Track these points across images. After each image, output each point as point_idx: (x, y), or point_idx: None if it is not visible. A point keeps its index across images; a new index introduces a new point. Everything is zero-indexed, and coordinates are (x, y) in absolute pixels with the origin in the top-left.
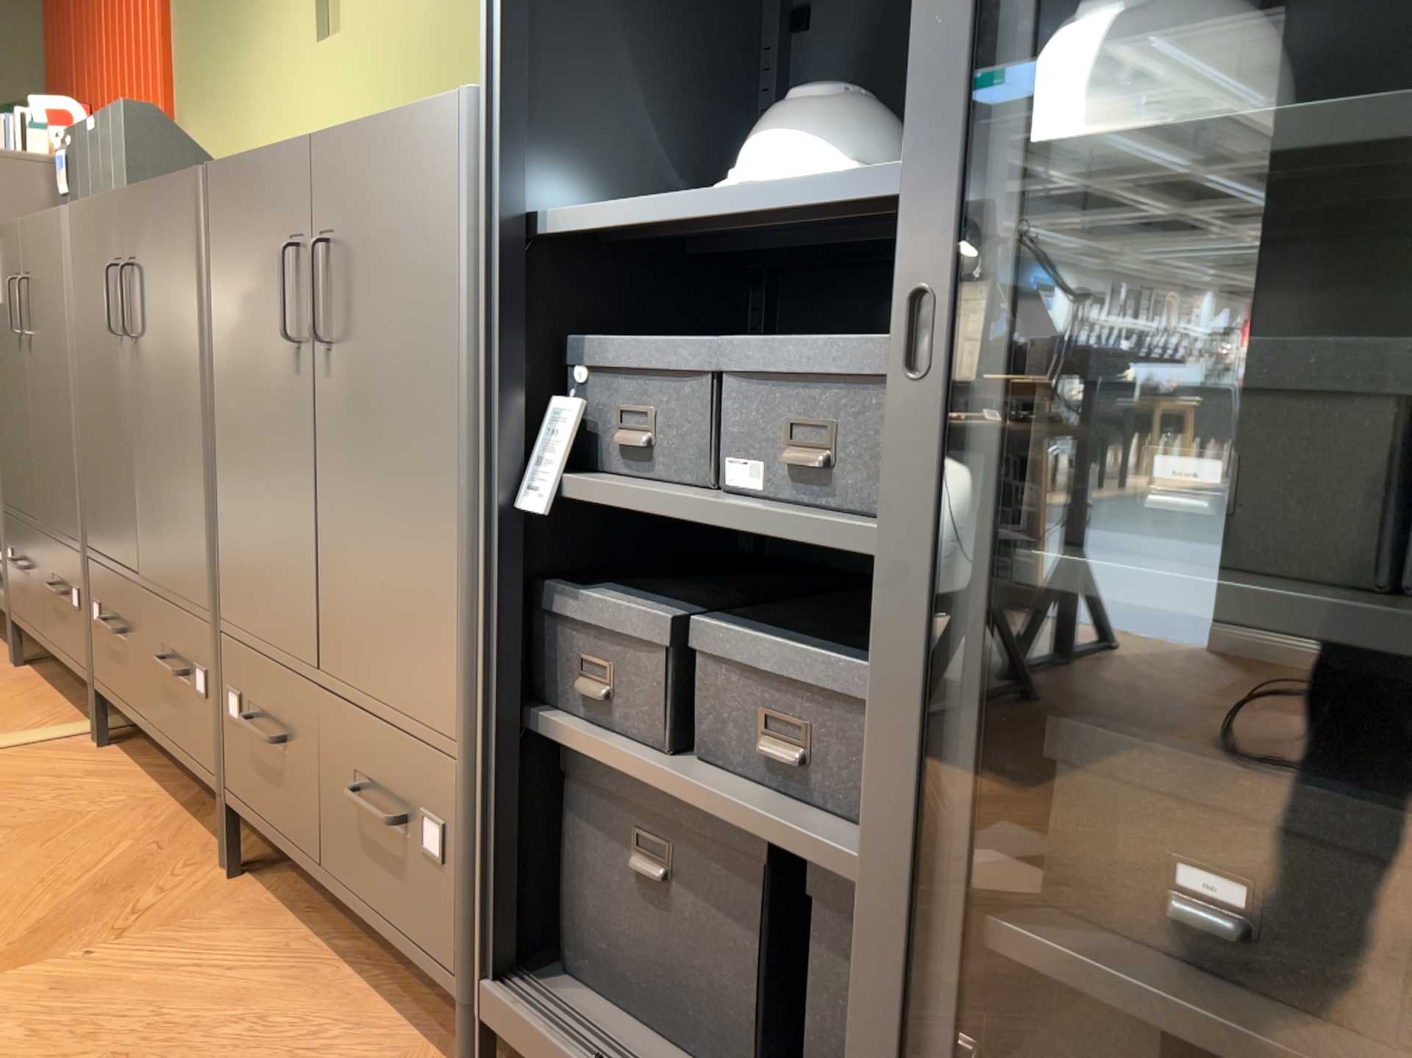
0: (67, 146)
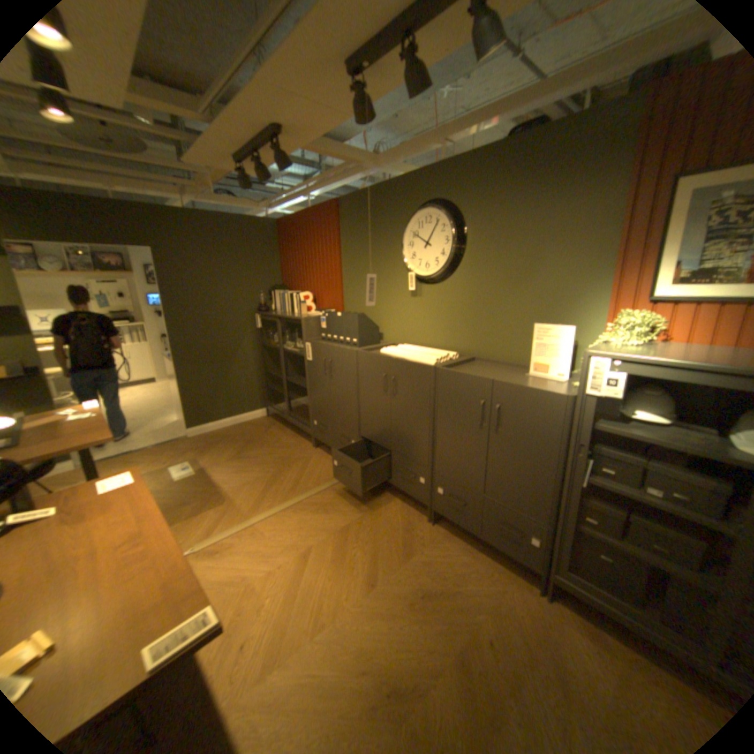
0: (324, 315)
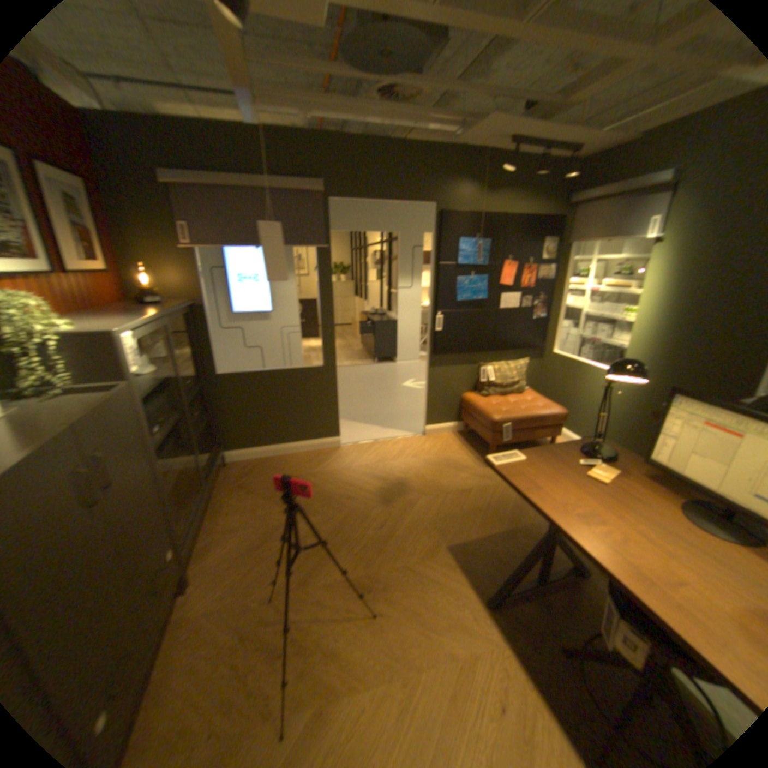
0: None
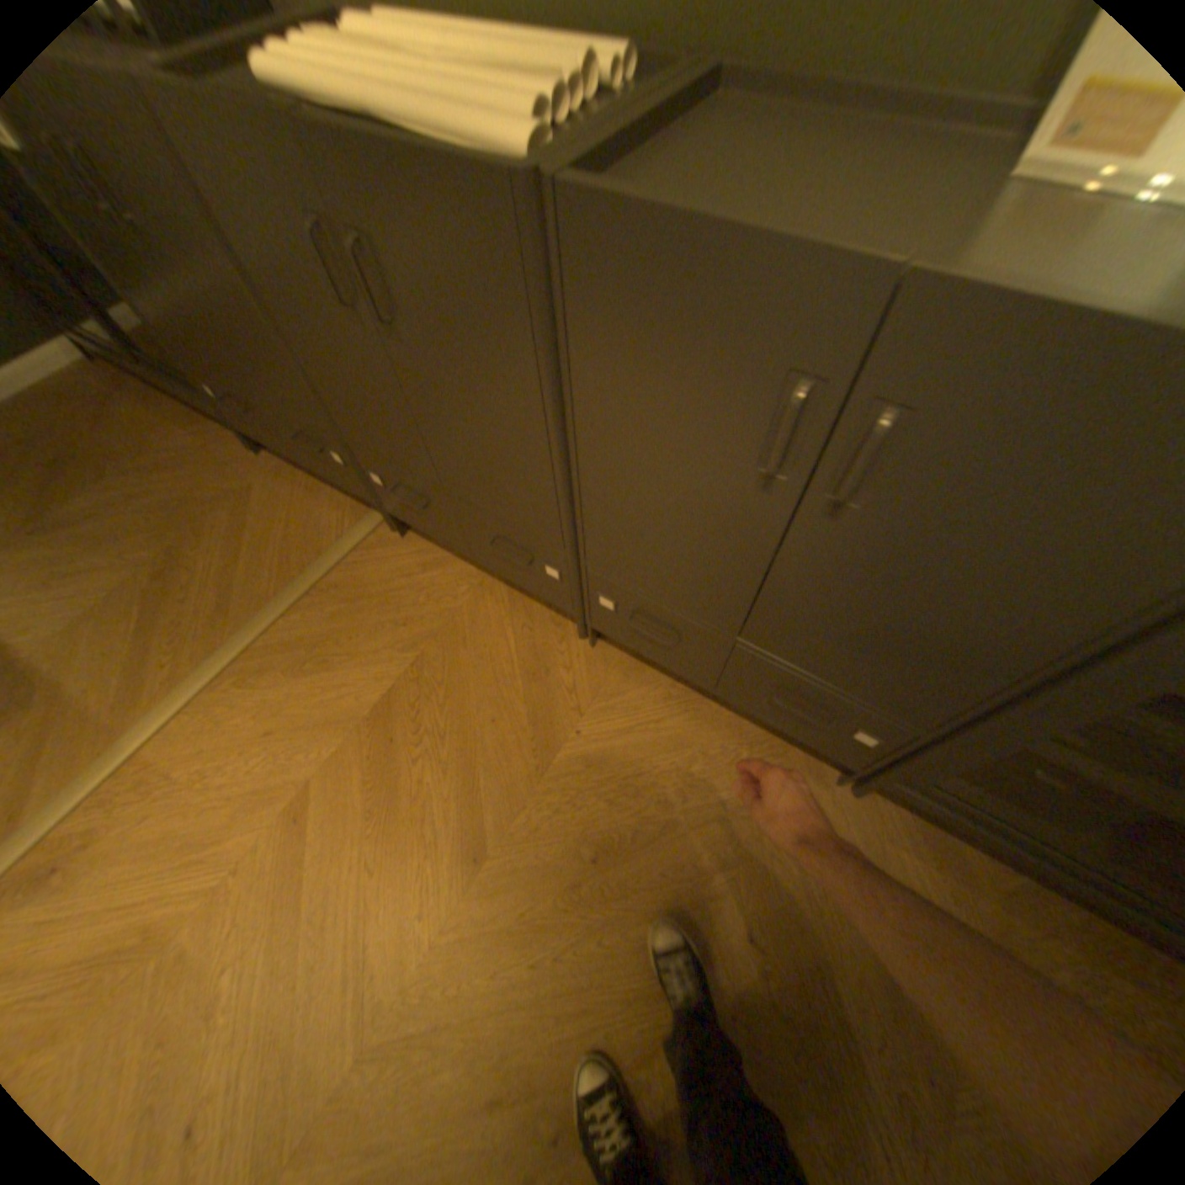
0: None
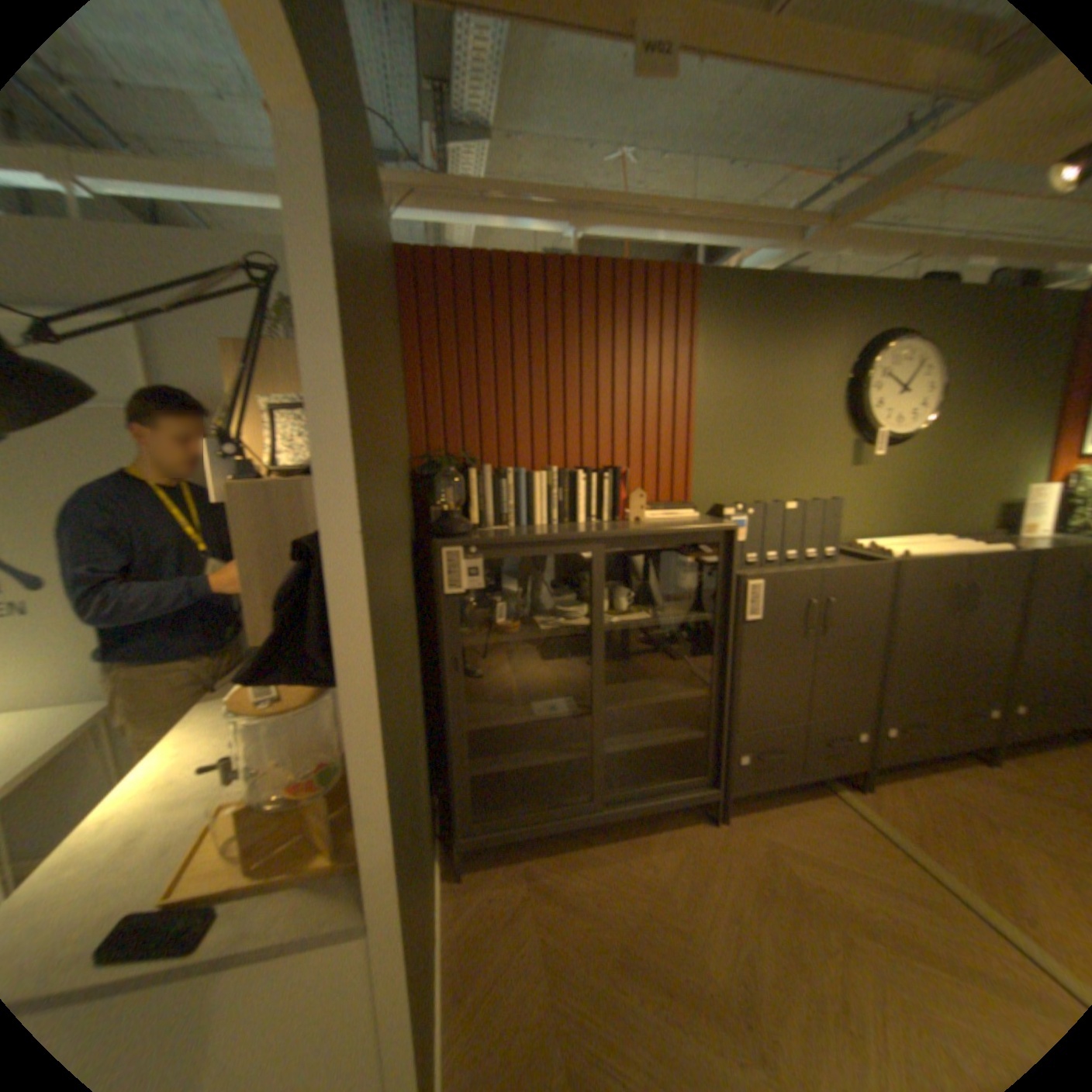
0: (744, 512)
